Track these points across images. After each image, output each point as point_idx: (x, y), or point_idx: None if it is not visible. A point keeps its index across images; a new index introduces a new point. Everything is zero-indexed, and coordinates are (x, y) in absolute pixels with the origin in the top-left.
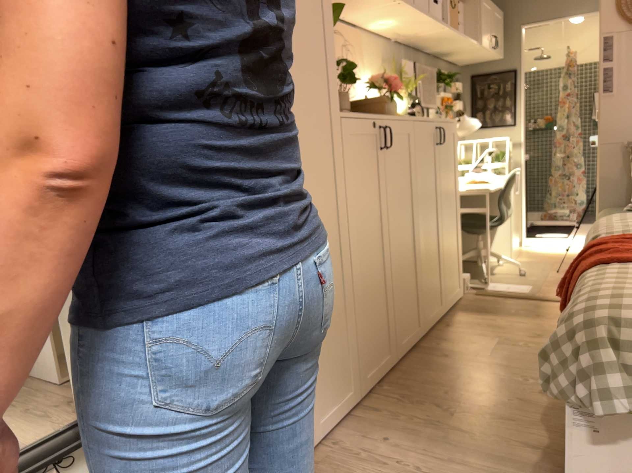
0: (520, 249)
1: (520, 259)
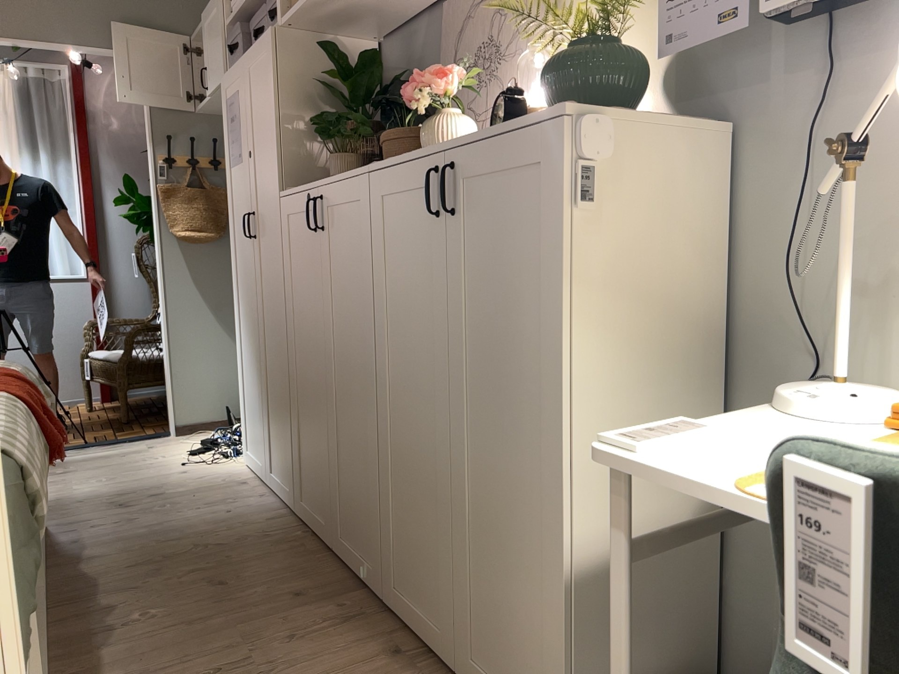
0: None
1: None
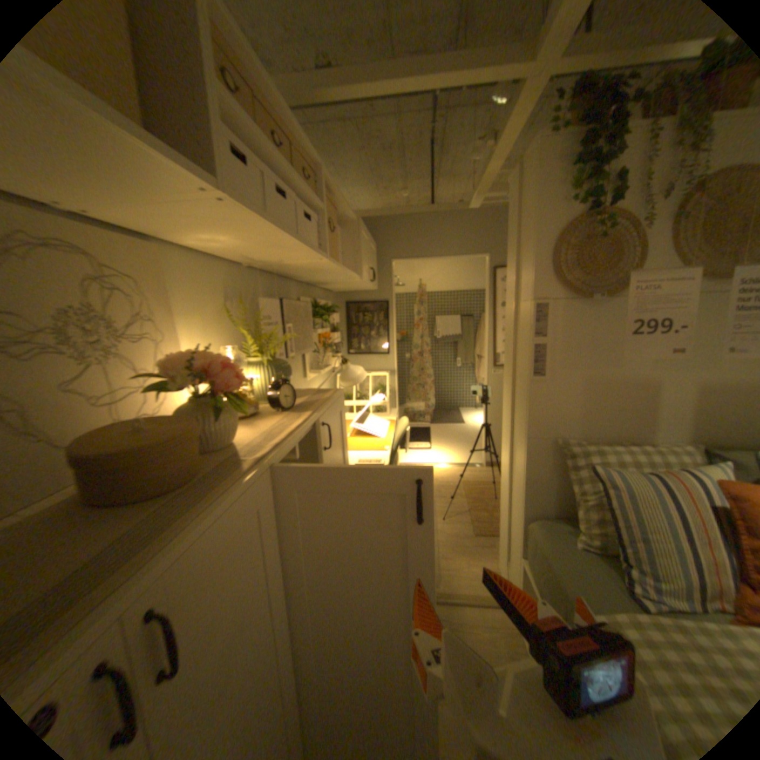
0: None
1: None
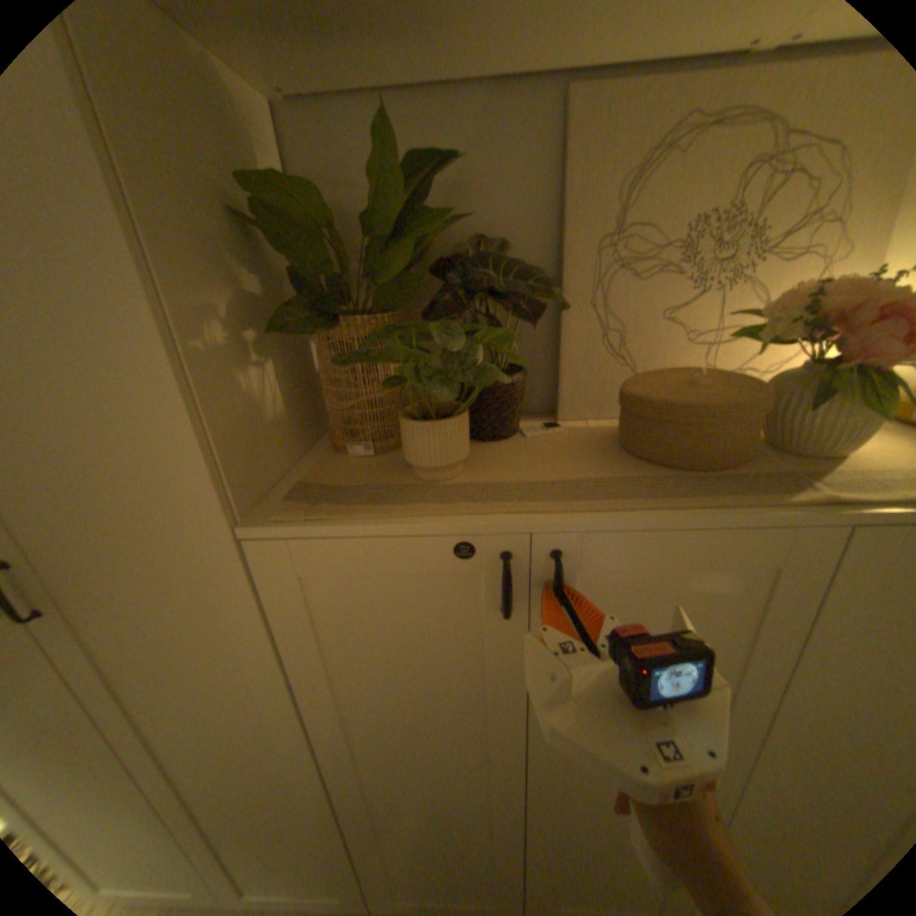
0: None
1: None
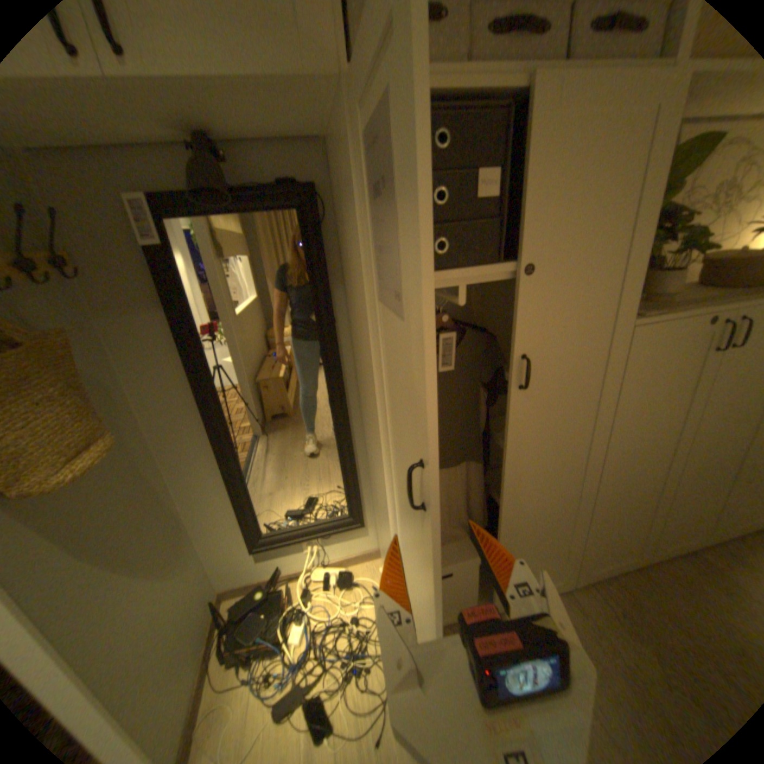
0: None
1: None
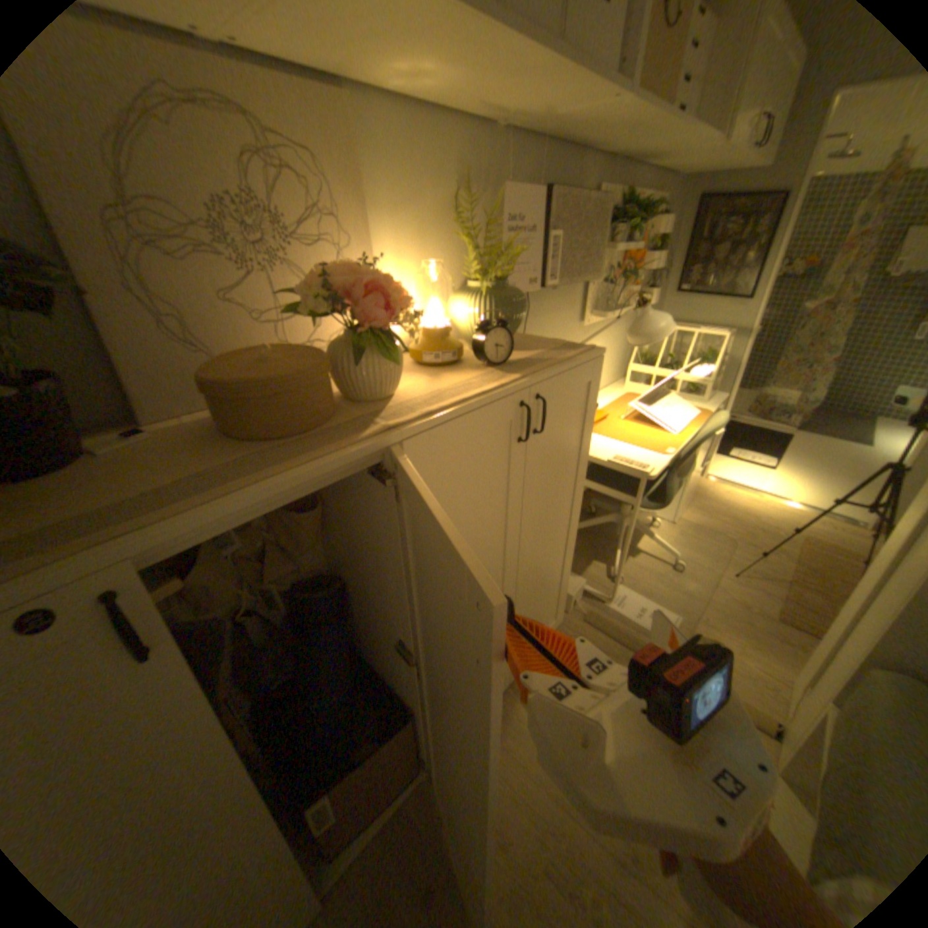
0: (699, 491)
1: (691, 520)
